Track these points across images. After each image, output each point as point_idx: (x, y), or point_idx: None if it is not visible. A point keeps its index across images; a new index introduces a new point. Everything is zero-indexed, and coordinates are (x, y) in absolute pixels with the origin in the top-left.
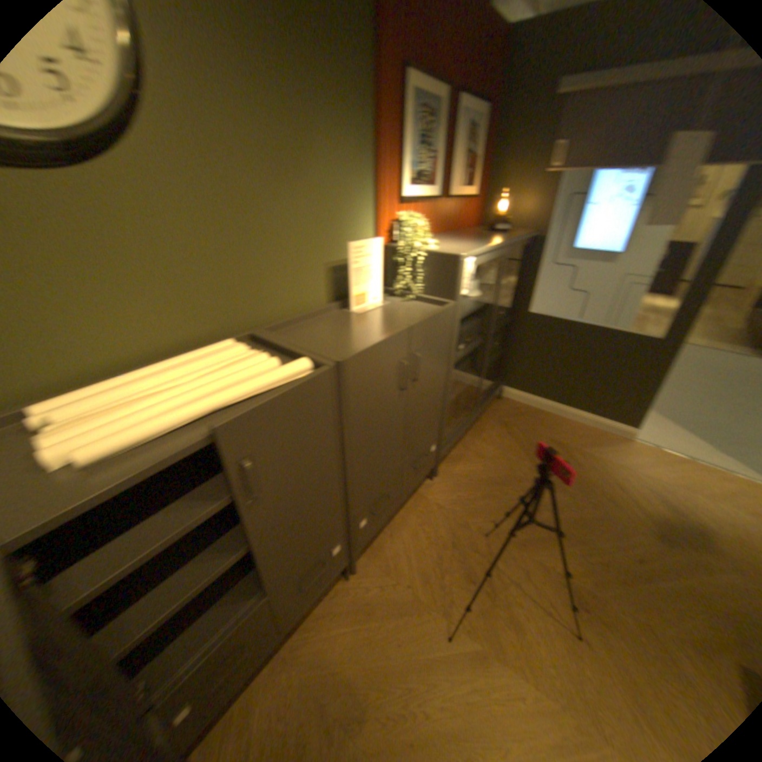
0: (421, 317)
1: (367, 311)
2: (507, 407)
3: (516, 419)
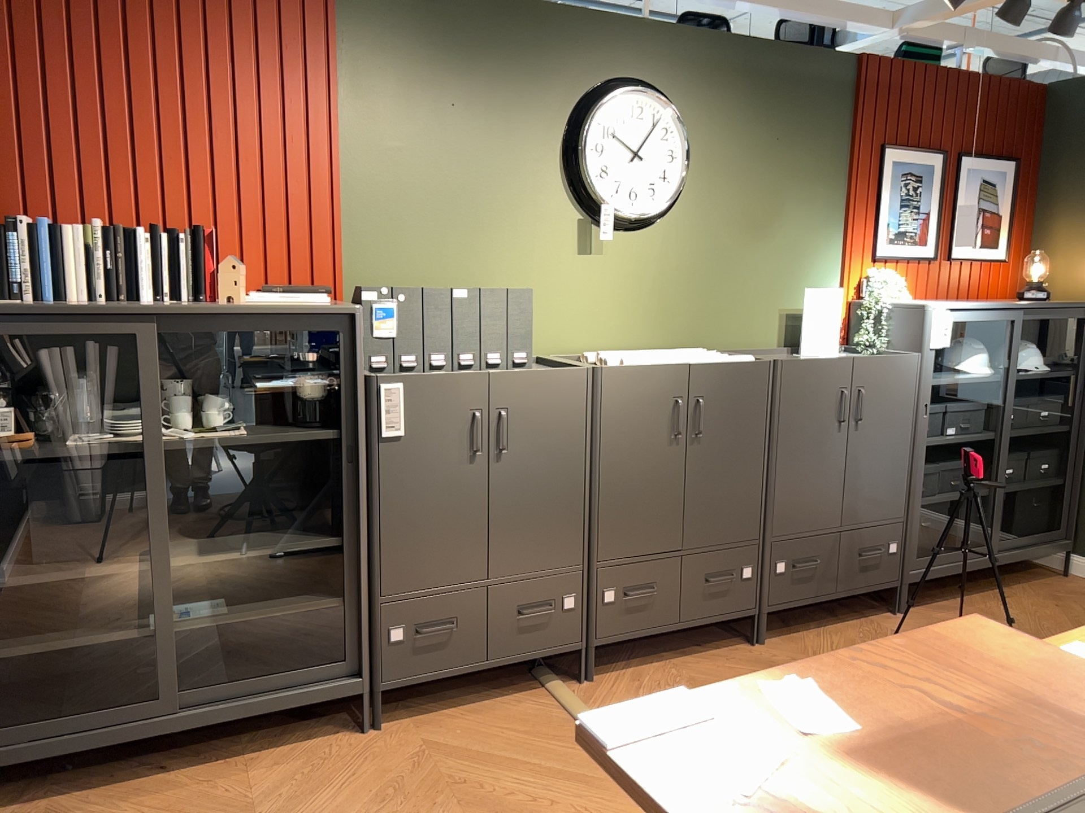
0: (869, 356)
1: (817, 357)
2: (1073, 584)
3: (1081, 597)
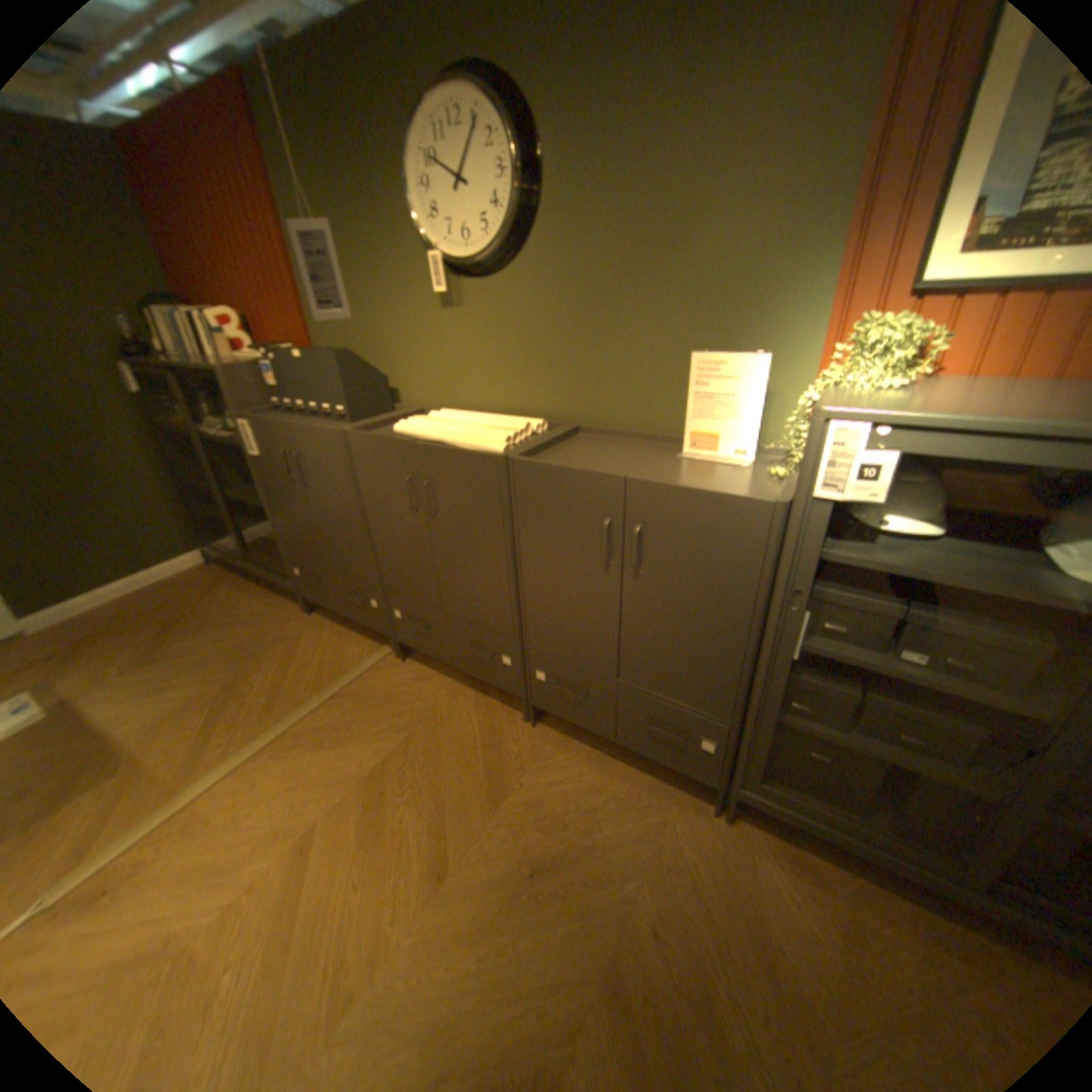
0: (668, 481)
1: (697, 461)
2: None
3: None
